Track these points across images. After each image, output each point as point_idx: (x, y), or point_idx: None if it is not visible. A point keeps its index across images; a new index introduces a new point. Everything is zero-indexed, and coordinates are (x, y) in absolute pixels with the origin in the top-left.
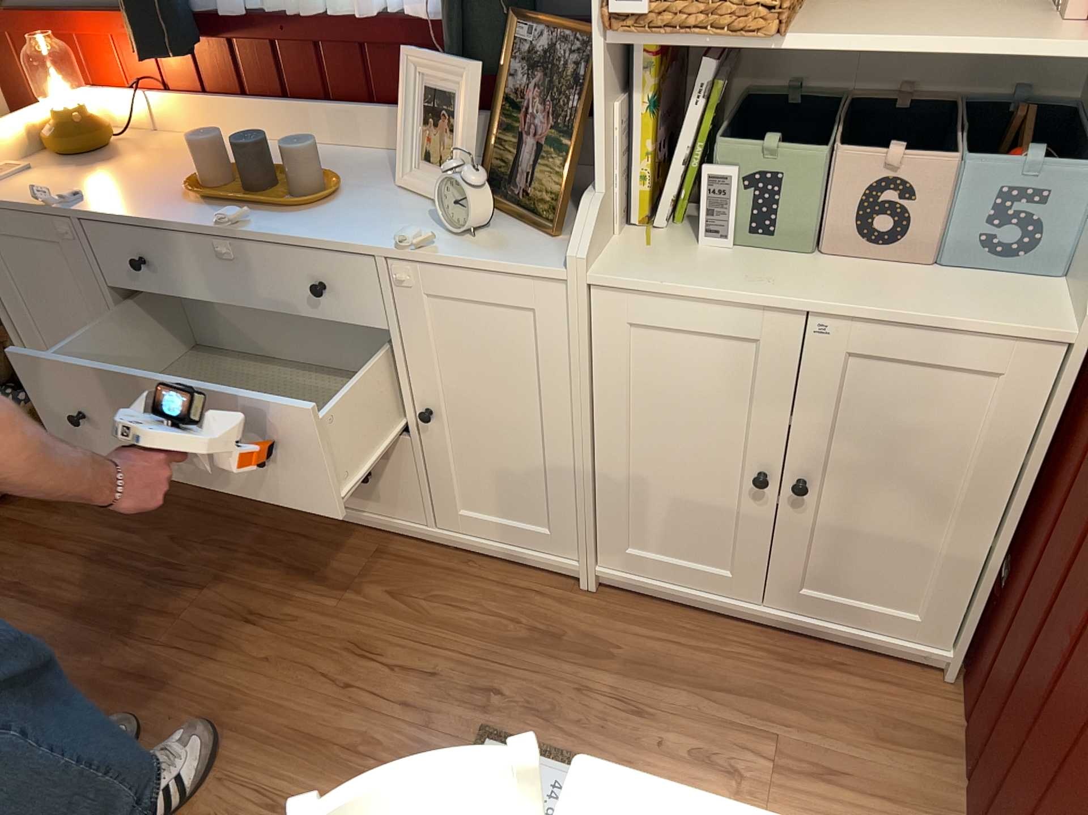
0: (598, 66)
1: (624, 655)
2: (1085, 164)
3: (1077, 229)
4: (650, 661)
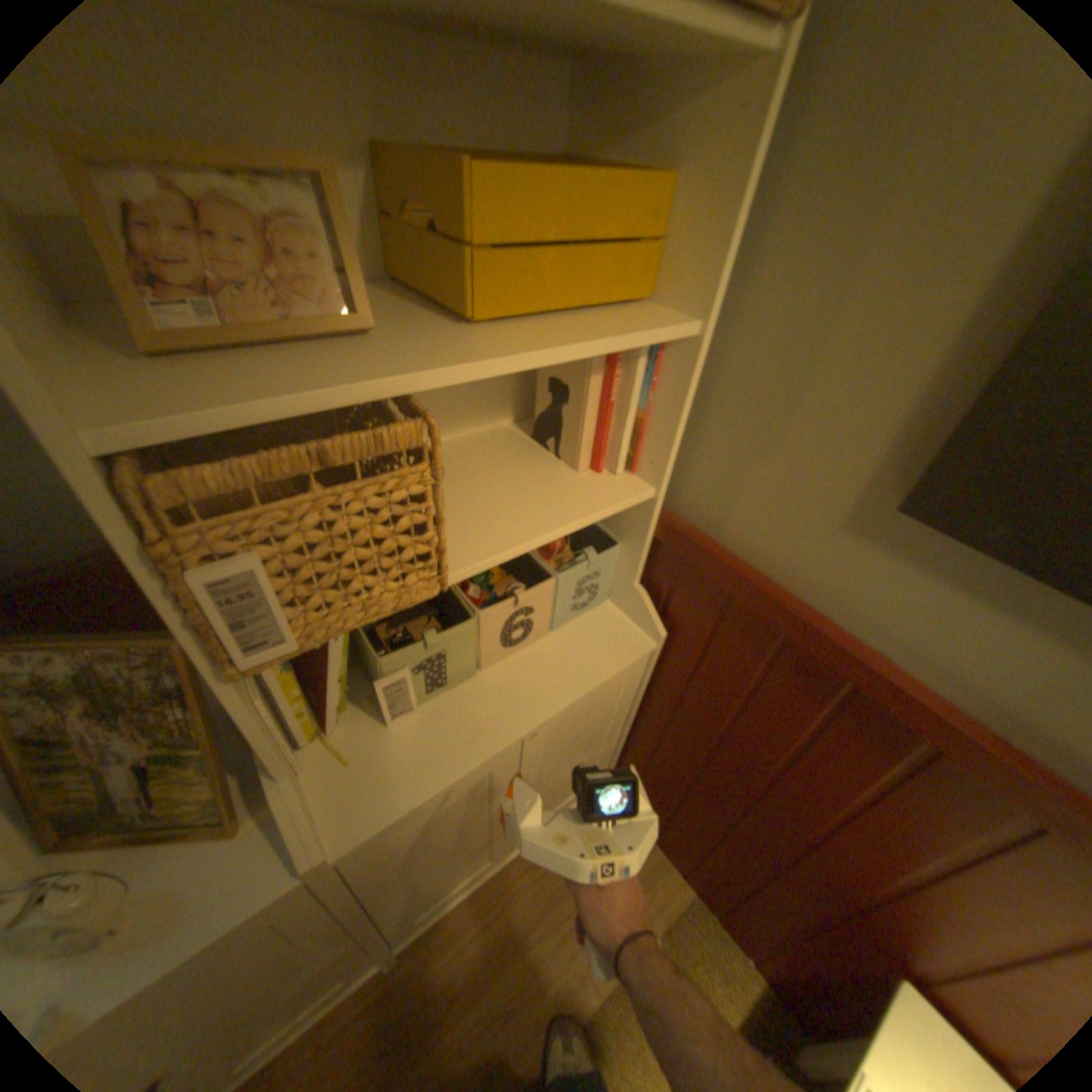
0: (225, 696)
1: (463, 990)
2: (612, 540)
3: (621, 576)
4: (481, 972)
